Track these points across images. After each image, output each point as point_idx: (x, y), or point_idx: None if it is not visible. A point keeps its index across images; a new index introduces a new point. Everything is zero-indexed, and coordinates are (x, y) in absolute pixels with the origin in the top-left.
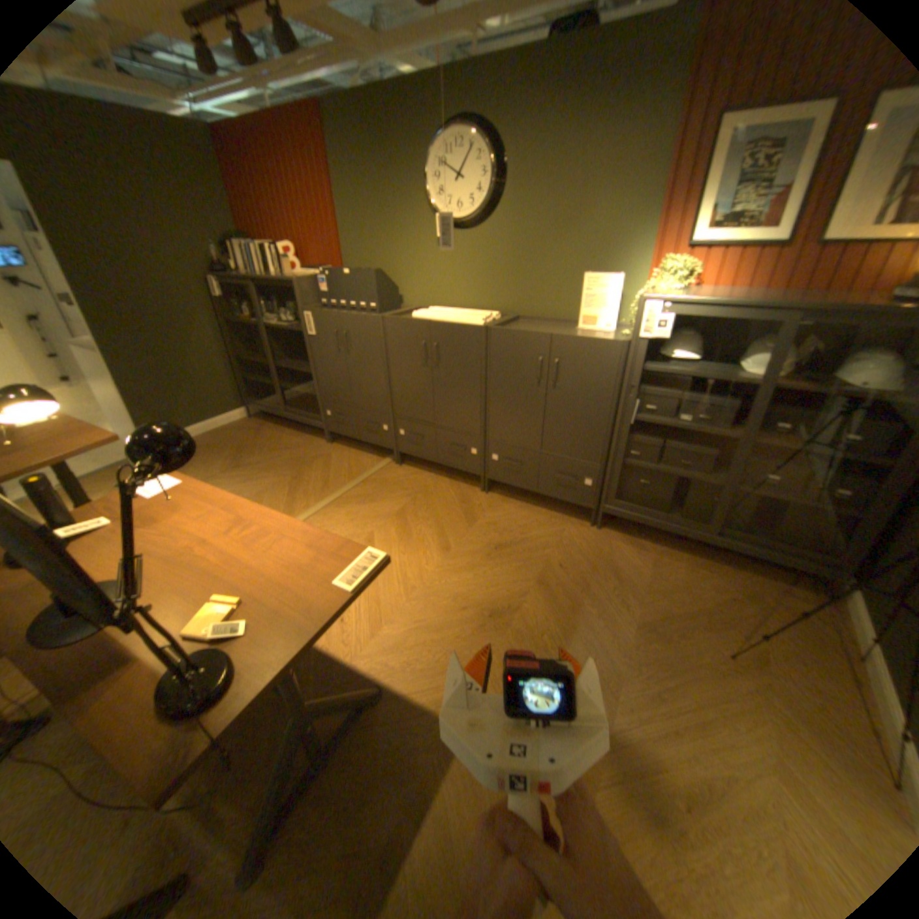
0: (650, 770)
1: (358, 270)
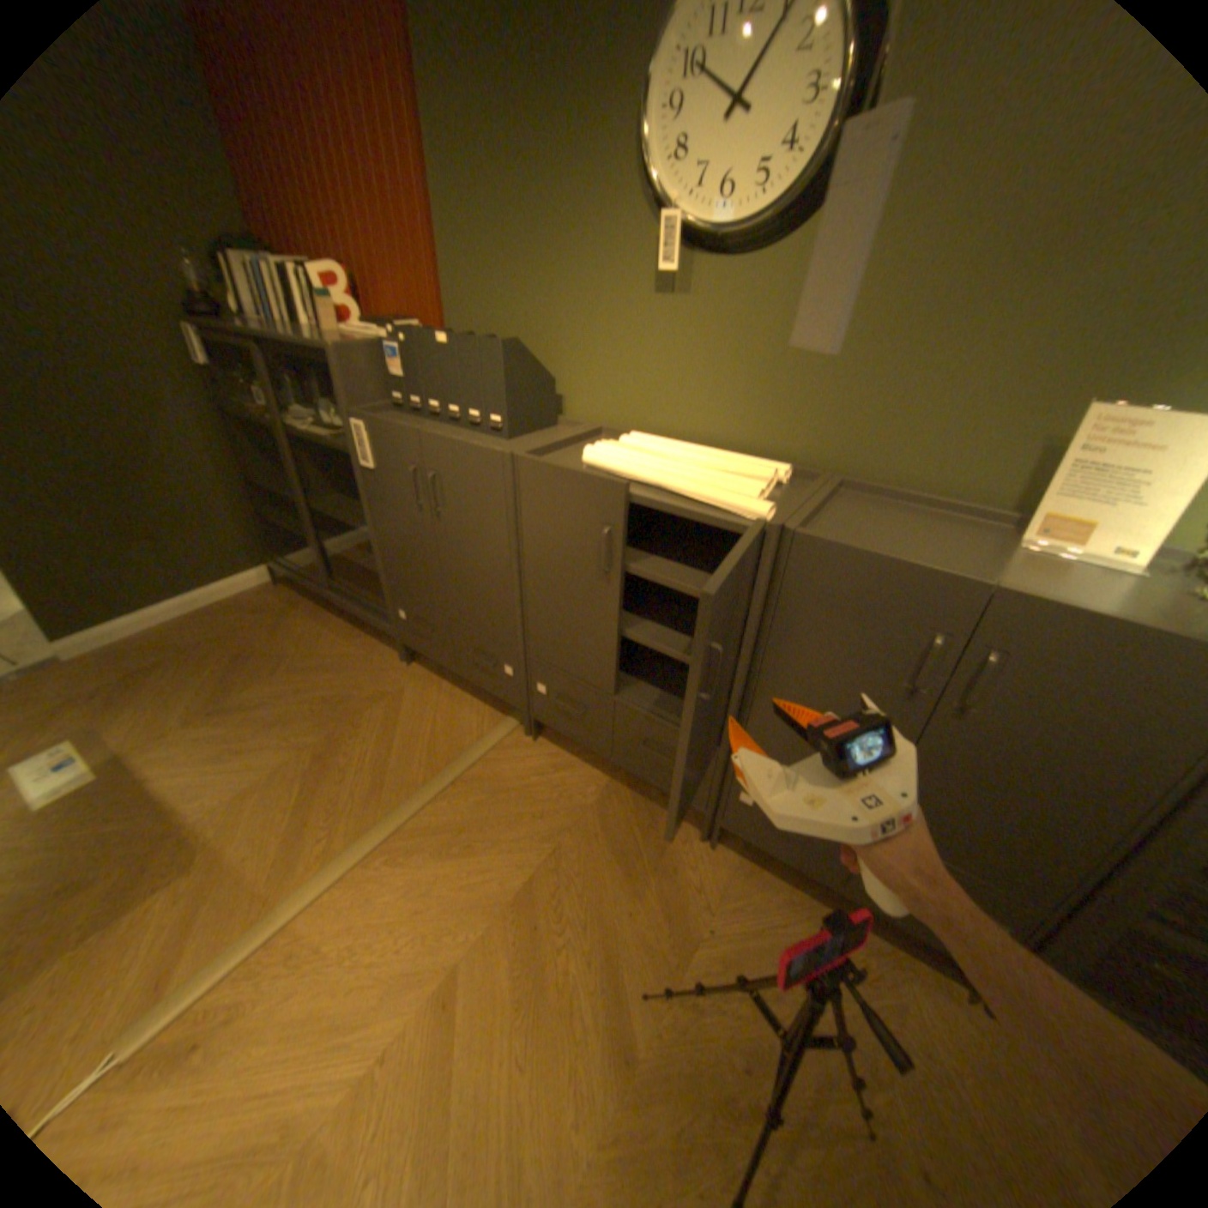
0: None
1: (468, 338)
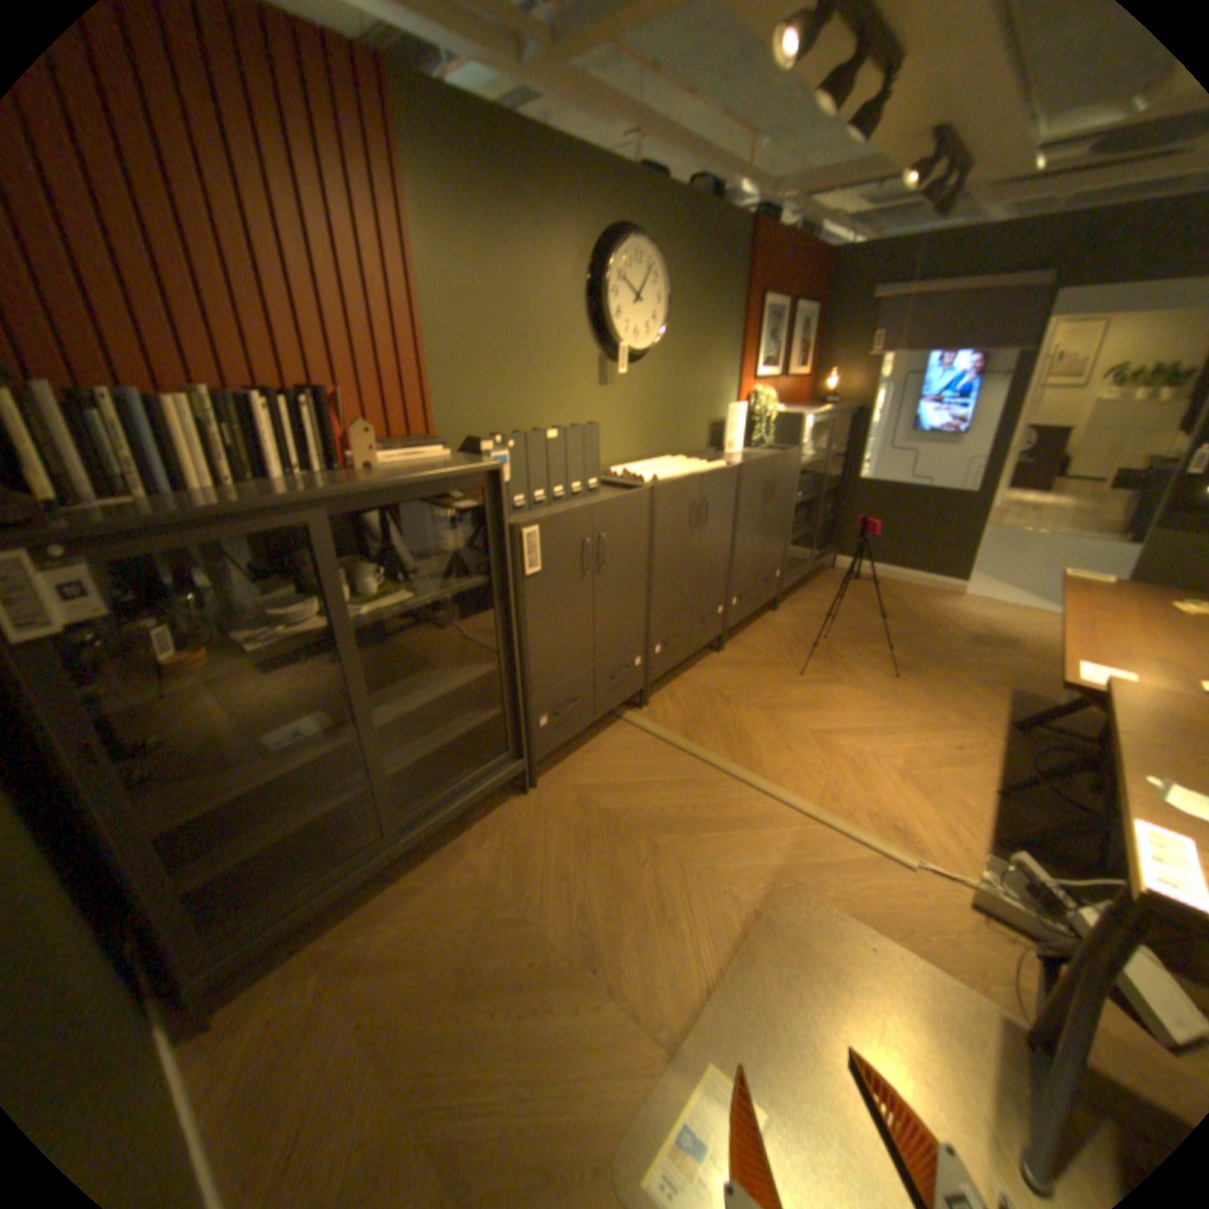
0: (984, 638)
1: (575, 428)
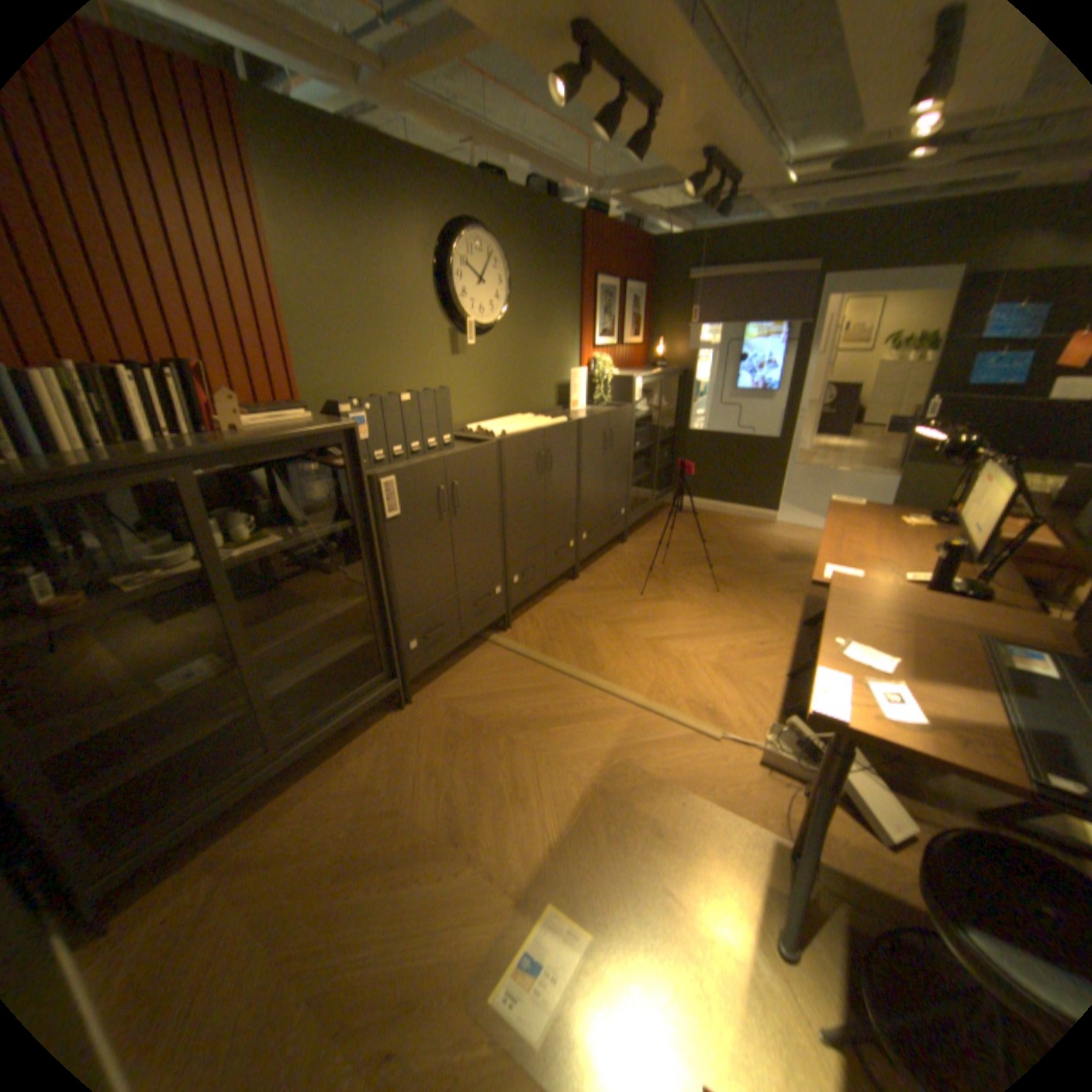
0: (787, 556)
1: (426, 393)
